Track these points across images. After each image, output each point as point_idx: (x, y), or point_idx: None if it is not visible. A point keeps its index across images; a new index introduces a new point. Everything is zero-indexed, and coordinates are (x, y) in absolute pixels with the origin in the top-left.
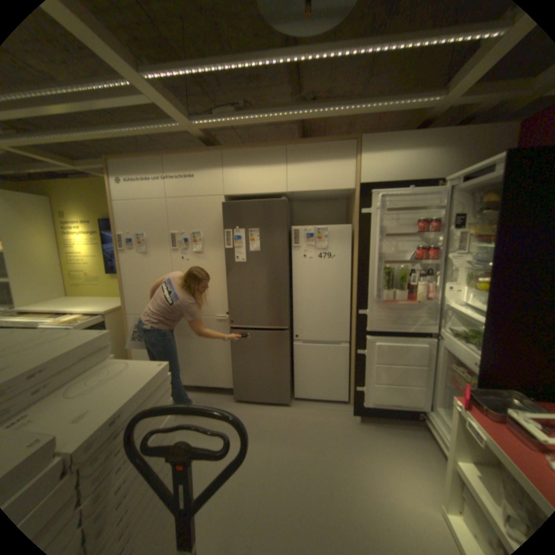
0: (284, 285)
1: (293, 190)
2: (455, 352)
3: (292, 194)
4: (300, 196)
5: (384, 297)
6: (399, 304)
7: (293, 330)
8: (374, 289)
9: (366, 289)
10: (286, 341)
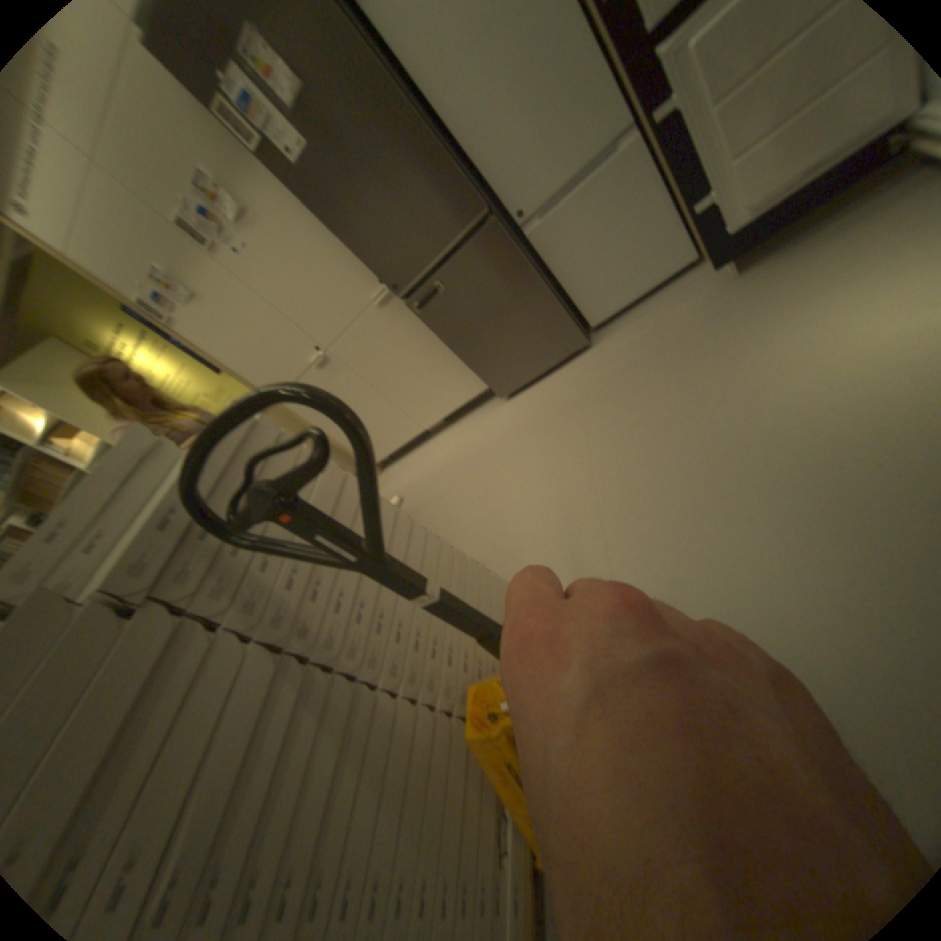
0: (406, 113)
1: None
2: None
3: None
4: None
5: None
6: None
7: (506, 205)
8: None
9: None
10: (504, 236)
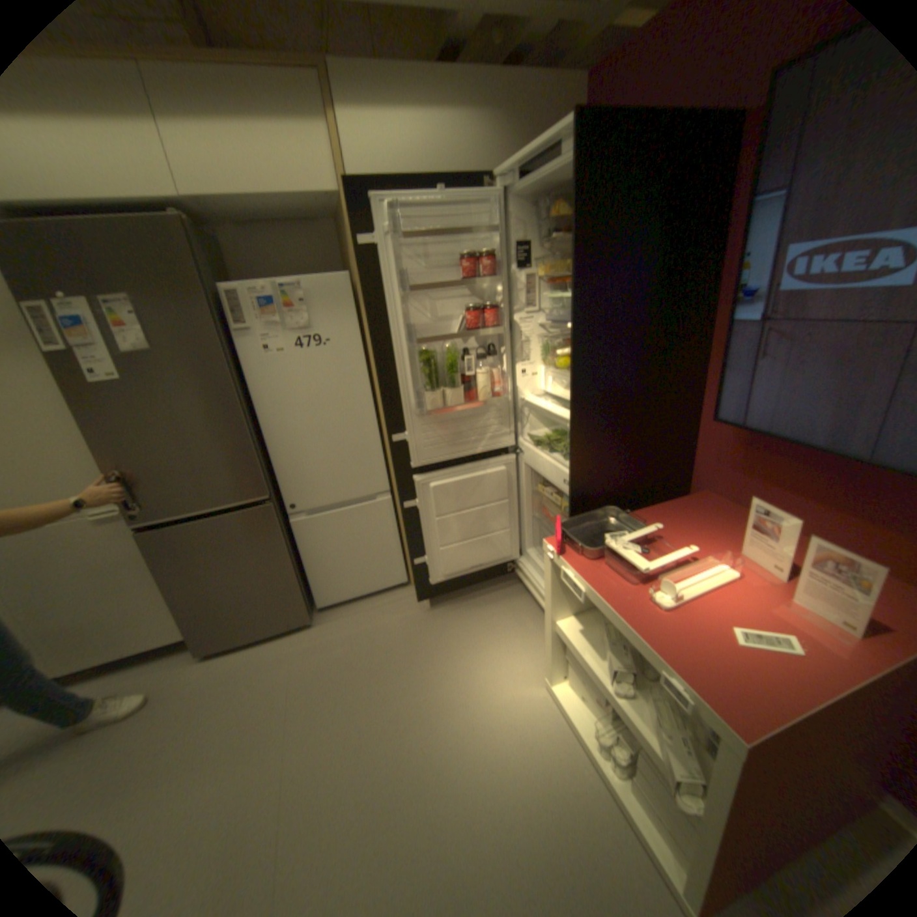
0: (235, 414)
1: (194, 192)
2: (538, 469)
3: (196, 201)
4: (223, 208)
5: (428, 404)
6: (453, 411)
7: (283, 496)
8: (410, 393)
9: (397, 396)
10: (272, 521)
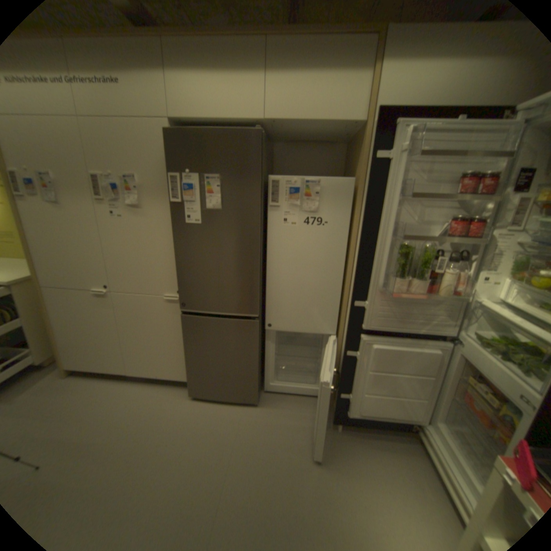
0: (255, 259)
1: (274, 117)
2: (482, 368)
3: (272, 124)
4: (285, 131)
5: (392, 286)
6: (411, 296)
7: (265, 317)
8: (381, 274)
9: (369, 274)
10: (255, 332)
